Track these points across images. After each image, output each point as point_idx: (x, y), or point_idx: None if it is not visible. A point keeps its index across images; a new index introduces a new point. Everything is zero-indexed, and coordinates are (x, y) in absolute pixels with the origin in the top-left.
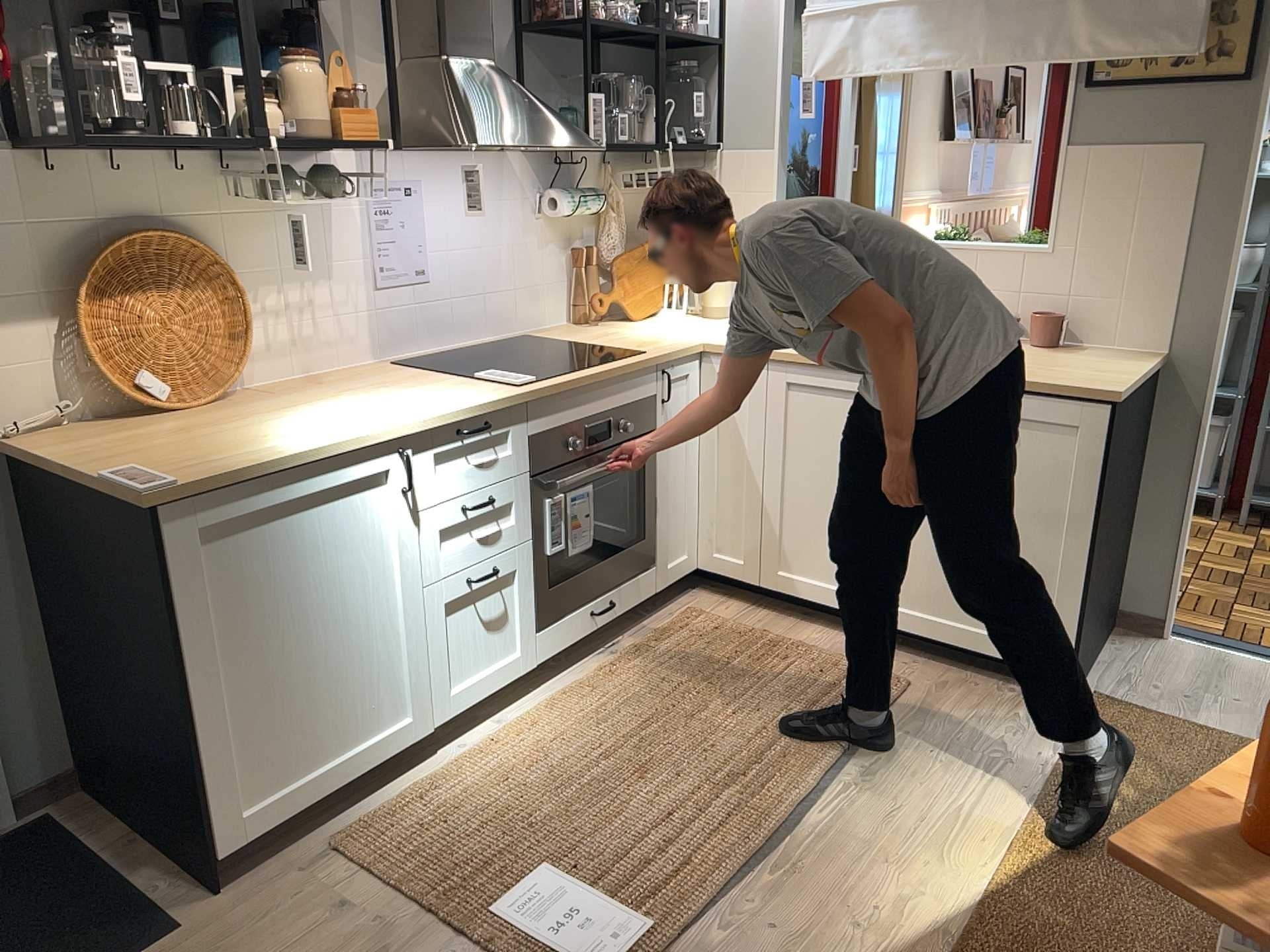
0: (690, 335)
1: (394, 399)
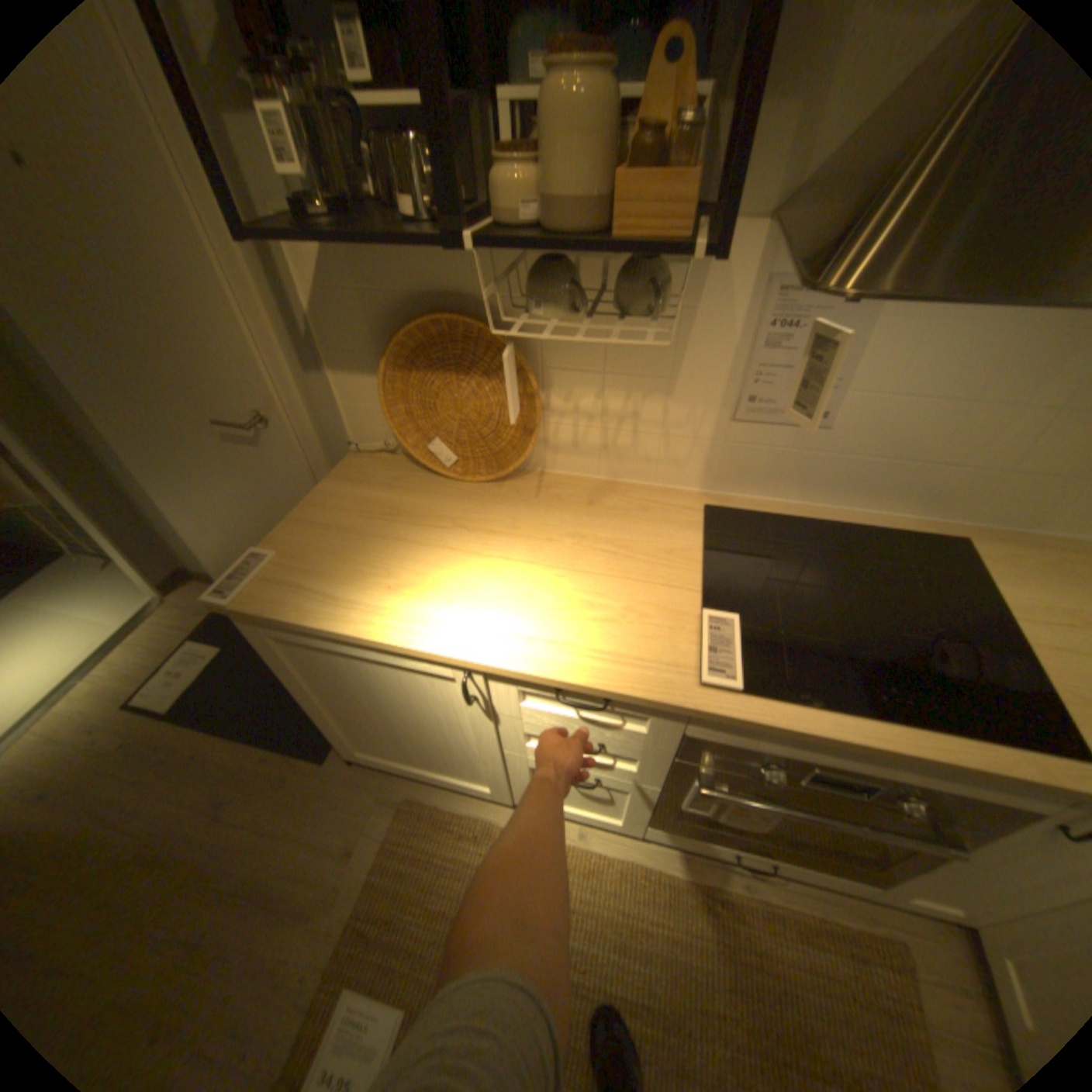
0: None
1: (568, 588)
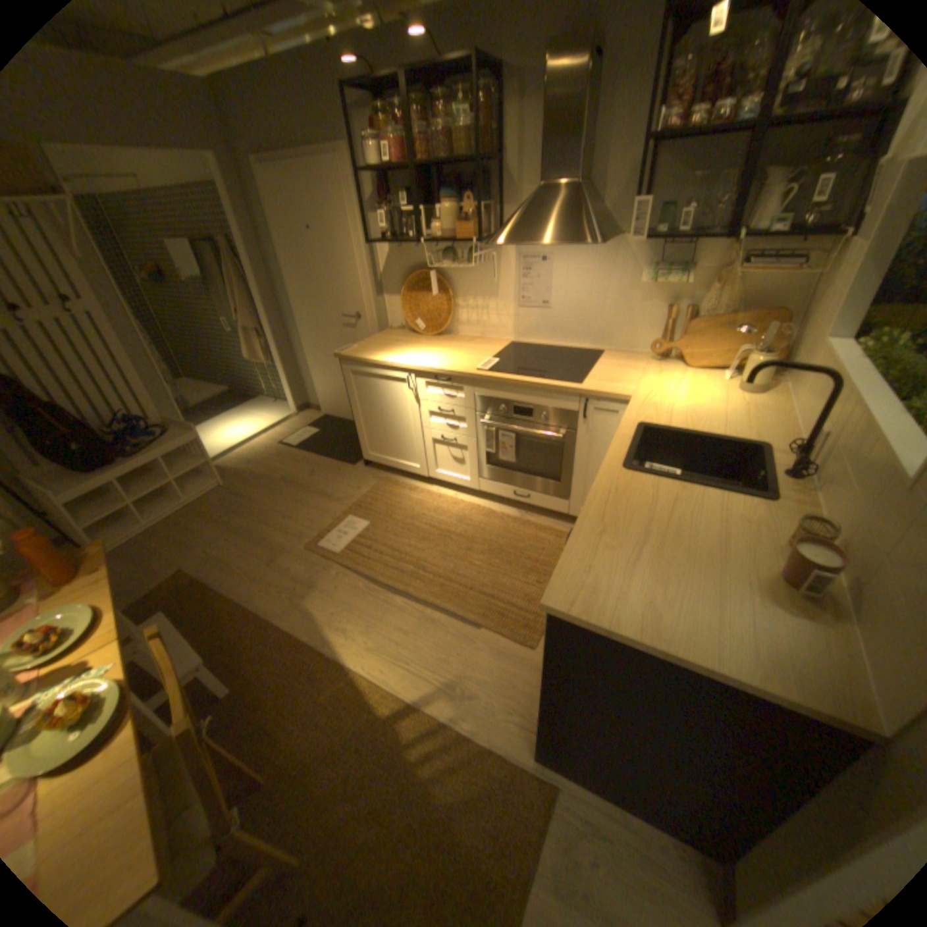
0: (653, 390)
1: (447, 356)
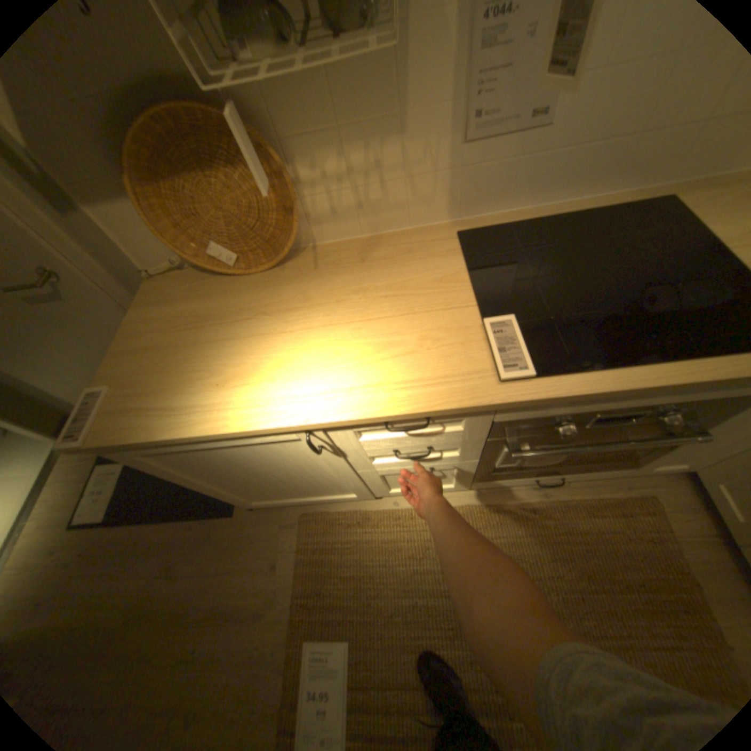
0: None
1: (367, 336)
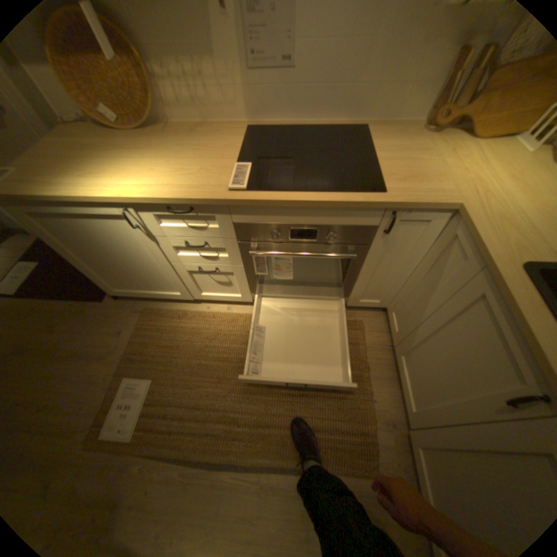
0: (475, 183)
1: (171, 164)
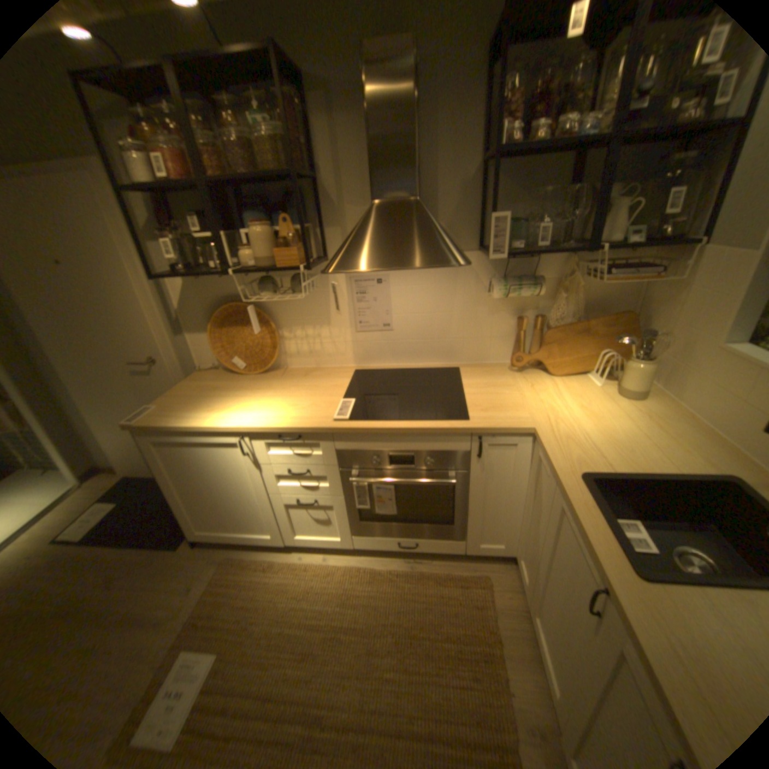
0: (547, 413)
1: (286, 402)
